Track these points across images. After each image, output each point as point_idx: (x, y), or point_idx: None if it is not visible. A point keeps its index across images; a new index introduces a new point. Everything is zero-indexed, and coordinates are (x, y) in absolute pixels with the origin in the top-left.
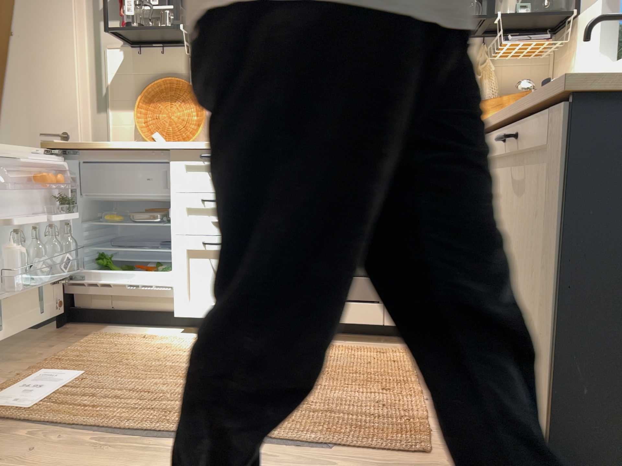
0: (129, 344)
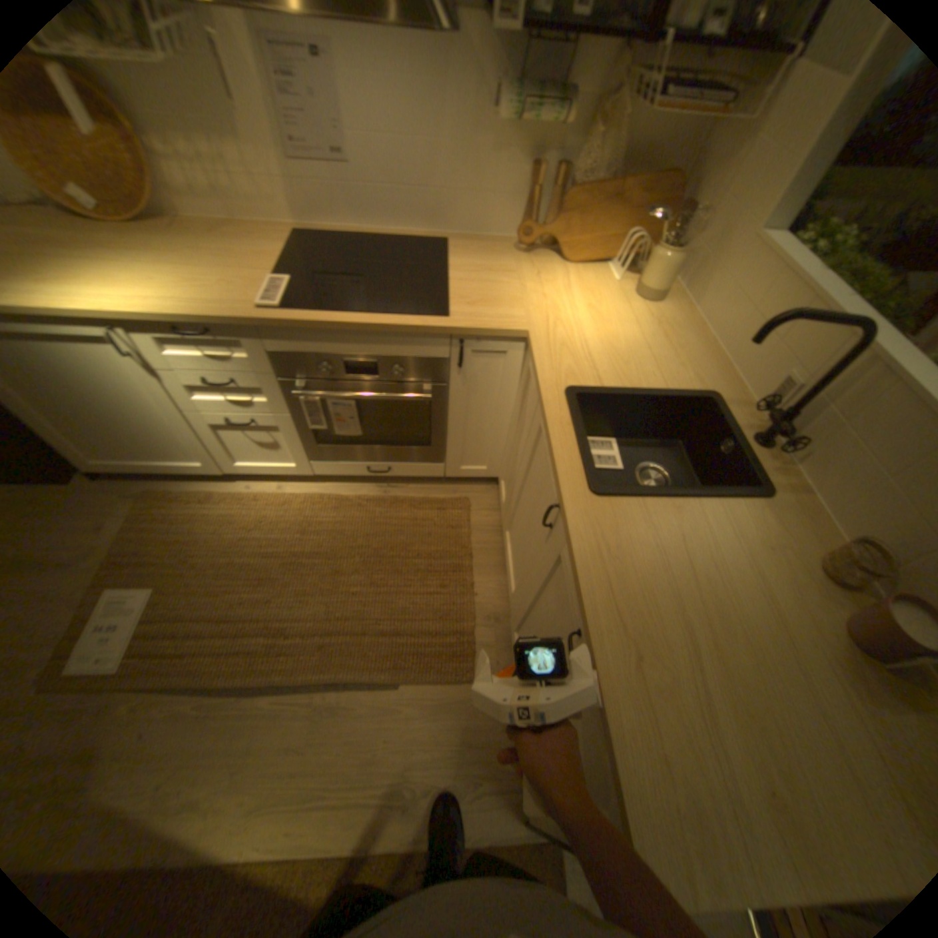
0: (182, 518)
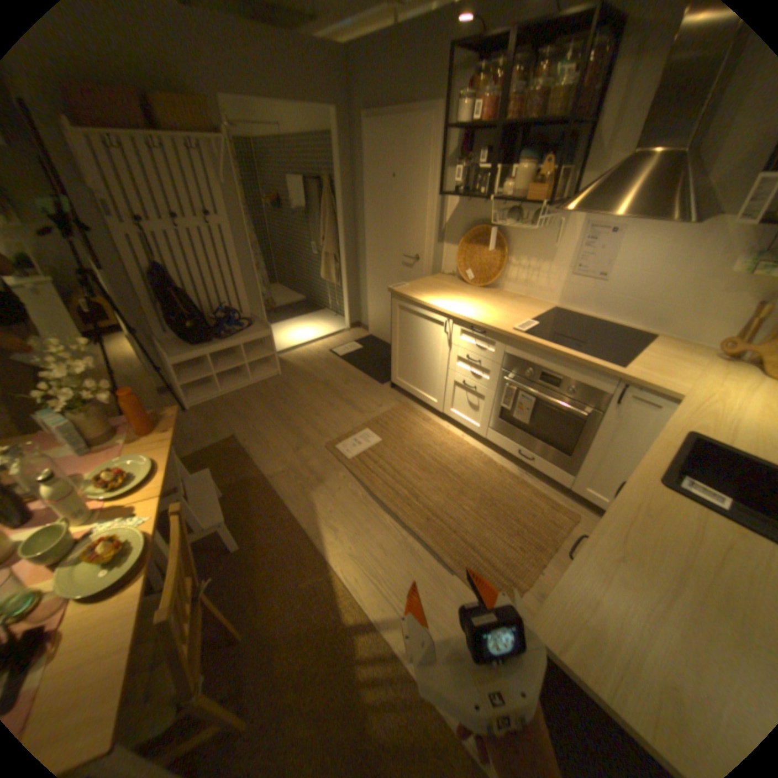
0: (412, 421)
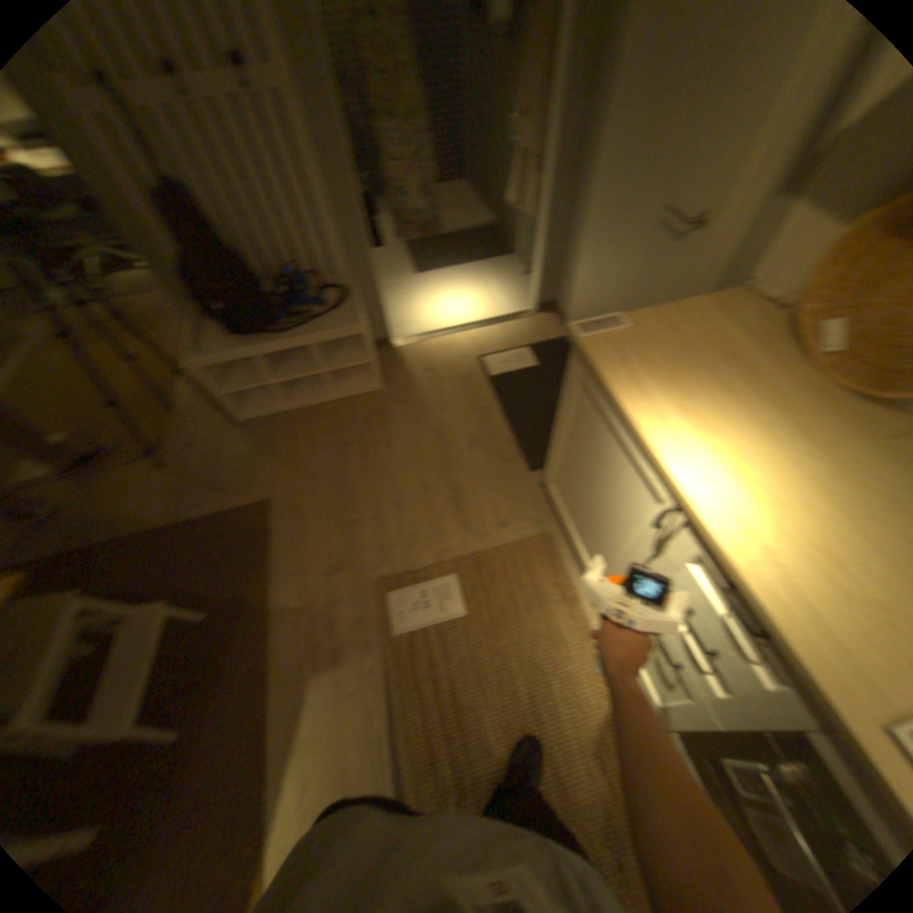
0: (540, 593)
